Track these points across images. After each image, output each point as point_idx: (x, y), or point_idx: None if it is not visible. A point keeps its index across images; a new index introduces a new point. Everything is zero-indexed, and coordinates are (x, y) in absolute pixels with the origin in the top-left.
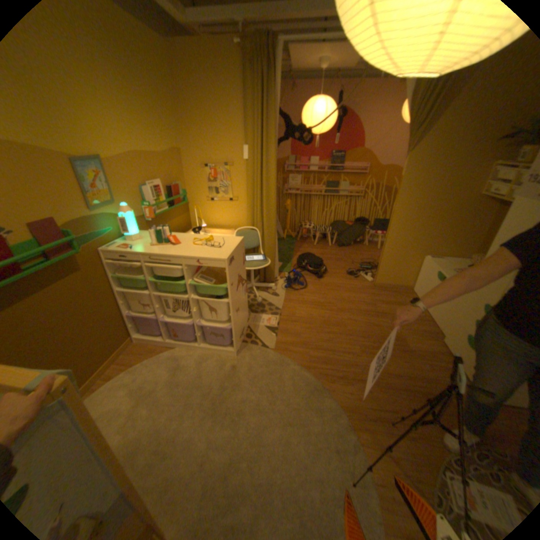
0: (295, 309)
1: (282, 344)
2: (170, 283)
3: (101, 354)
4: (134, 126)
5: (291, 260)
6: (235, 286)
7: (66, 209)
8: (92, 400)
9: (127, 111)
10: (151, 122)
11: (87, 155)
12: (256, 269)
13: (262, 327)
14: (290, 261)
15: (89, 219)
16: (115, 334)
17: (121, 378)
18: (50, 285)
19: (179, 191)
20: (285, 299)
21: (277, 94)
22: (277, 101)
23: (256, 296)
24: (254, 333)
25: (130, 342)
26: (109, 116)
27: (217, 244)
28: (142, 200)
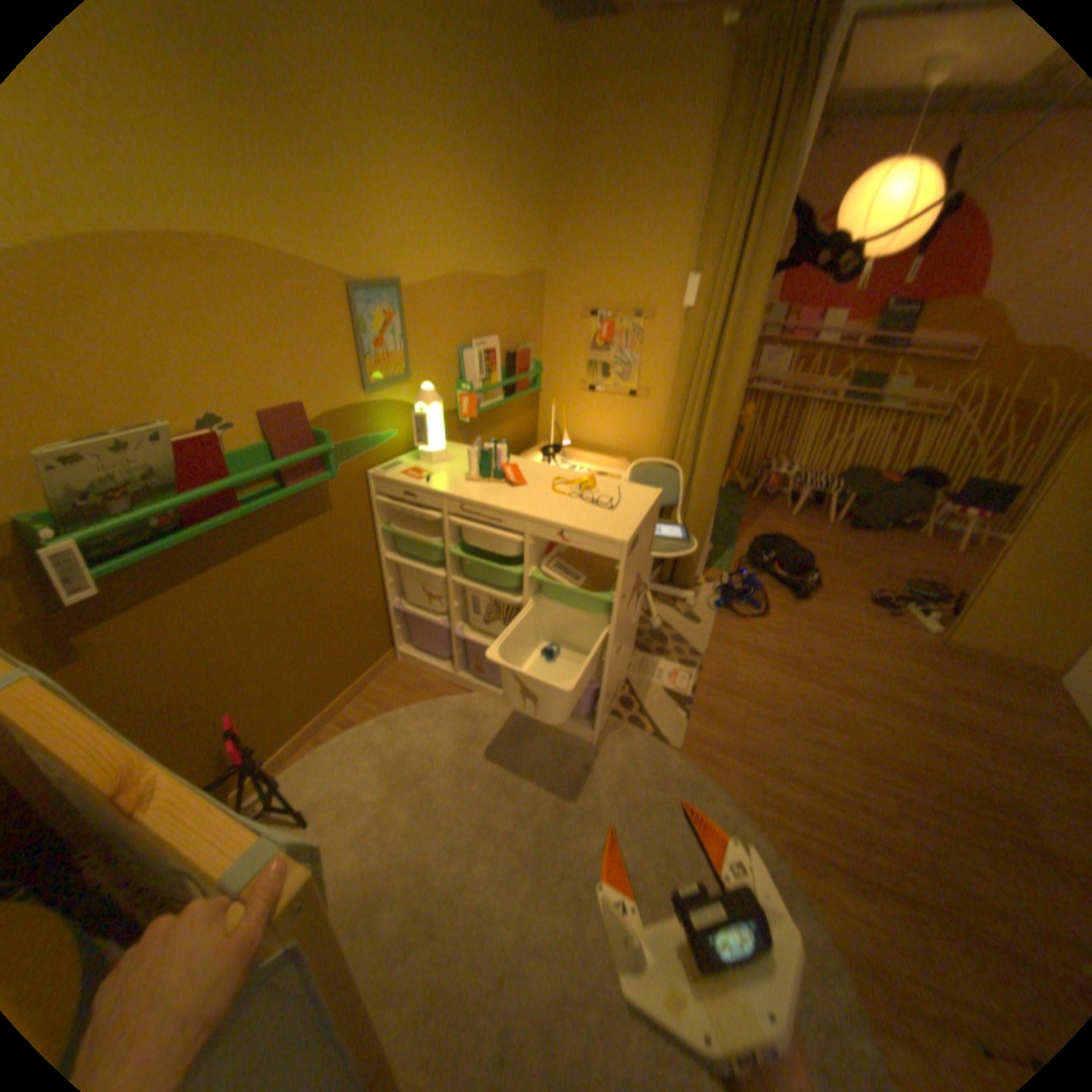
0: (737, 664)
1: (701, 744)
2: (490, 564)
3: (341, 674)
4: (472, 221)
5: (736, 542)
6: (628, 599)
7: (328, 388)
8: (315, 761)
9: (464, 188)
10: (504, 213)
11: (380, 278)
12: (664, 557)
13: (658, 690)
14: (733, 545)
15: (362, 411)
16: (371, 639)
17: (369, 731)
18: (280, 535)
19: (529, 366)
20: (716, 635)
21: (803, 153)
22: (799, 169)
23: (652, 616)
24: (639, 700)
25: (393, 659)
26: (432, 197)
27: (604, 498)
28: (460, 378)
